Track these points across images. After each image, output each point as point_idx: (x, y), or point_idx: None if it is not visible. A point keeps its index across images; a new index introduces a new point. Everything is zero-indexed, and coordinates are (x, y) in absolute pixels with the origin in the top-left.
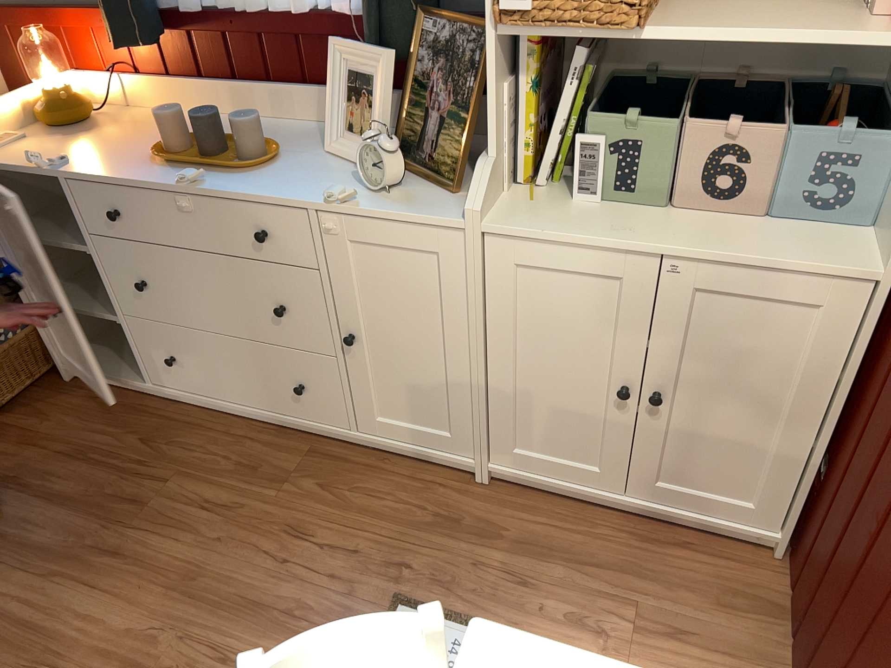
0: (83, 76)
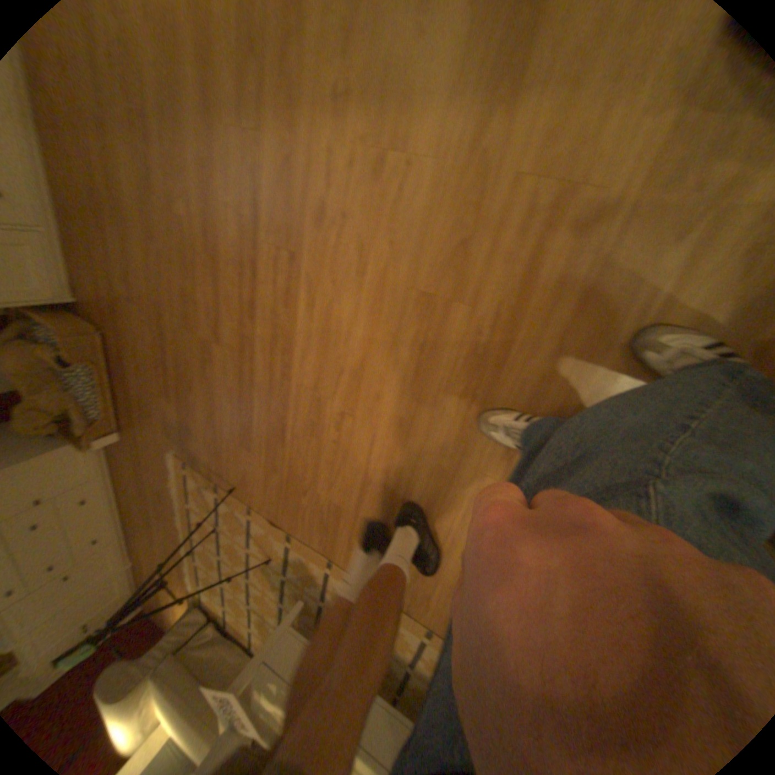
0: None
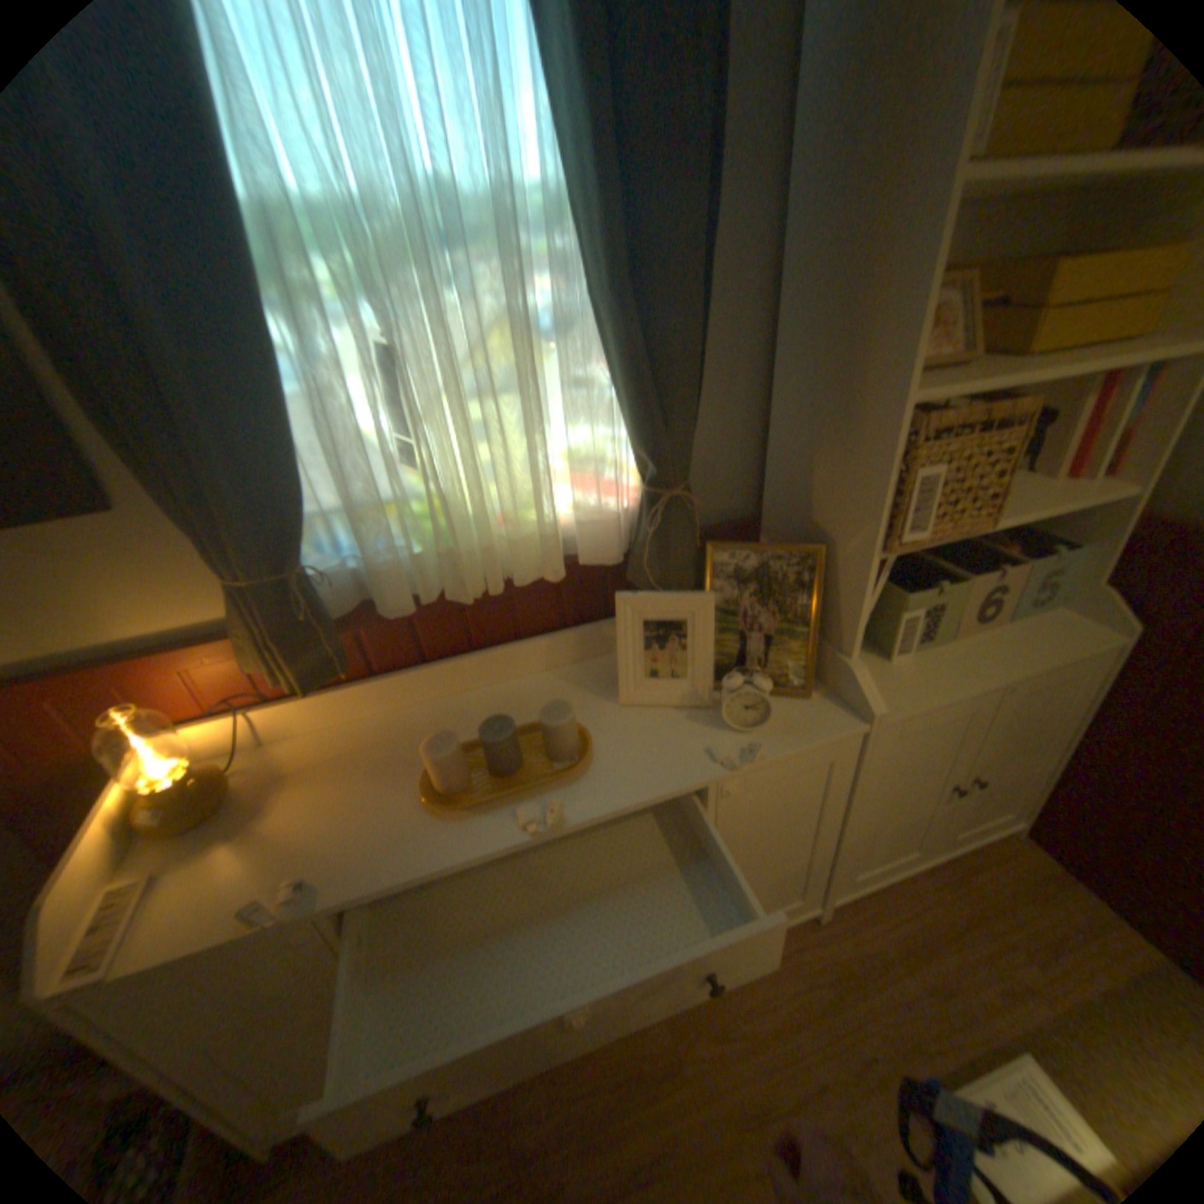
0: (179, 738)
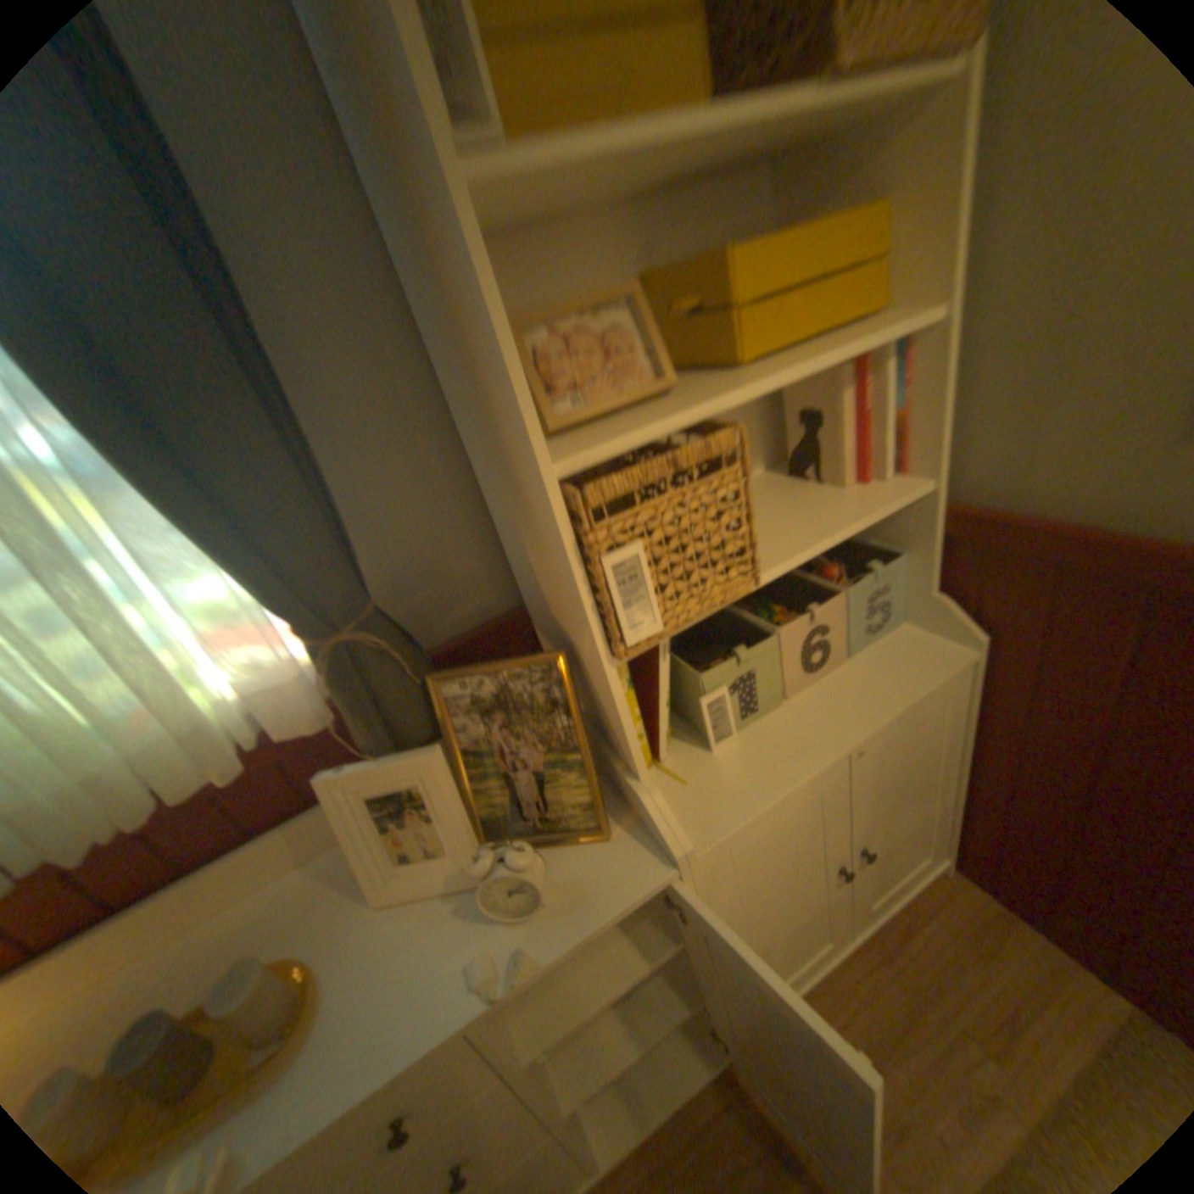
0: None
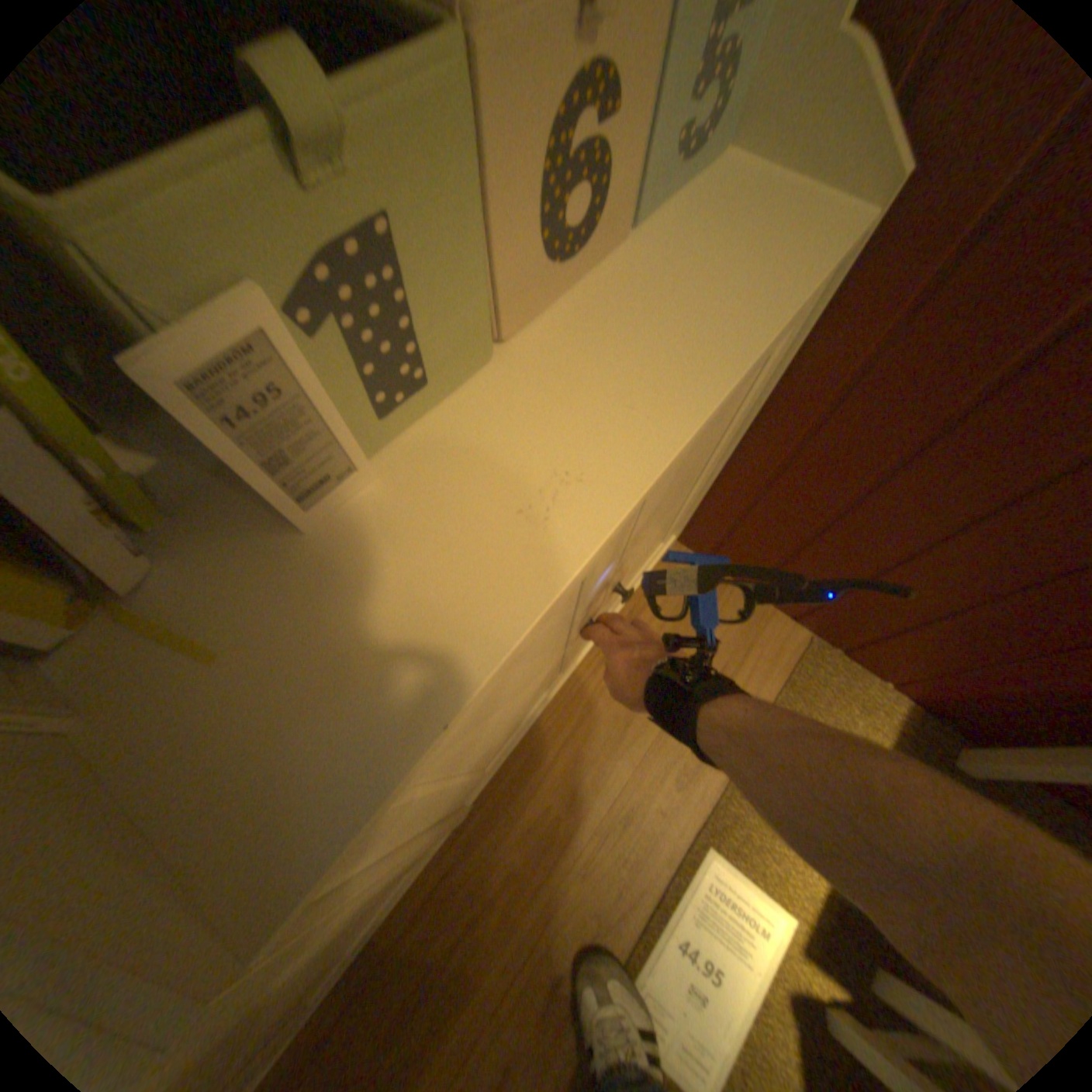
0: None
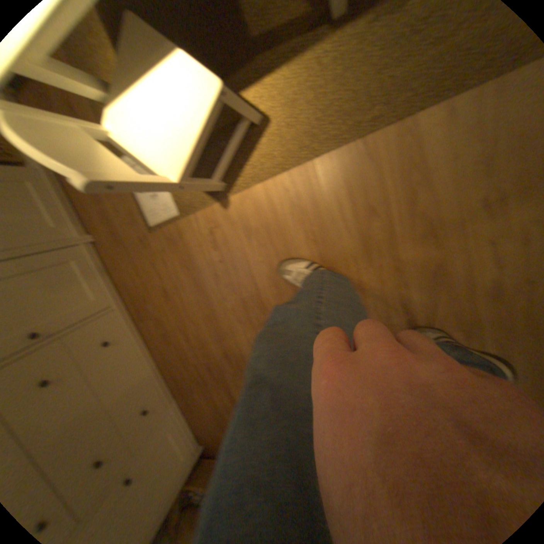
0: None
